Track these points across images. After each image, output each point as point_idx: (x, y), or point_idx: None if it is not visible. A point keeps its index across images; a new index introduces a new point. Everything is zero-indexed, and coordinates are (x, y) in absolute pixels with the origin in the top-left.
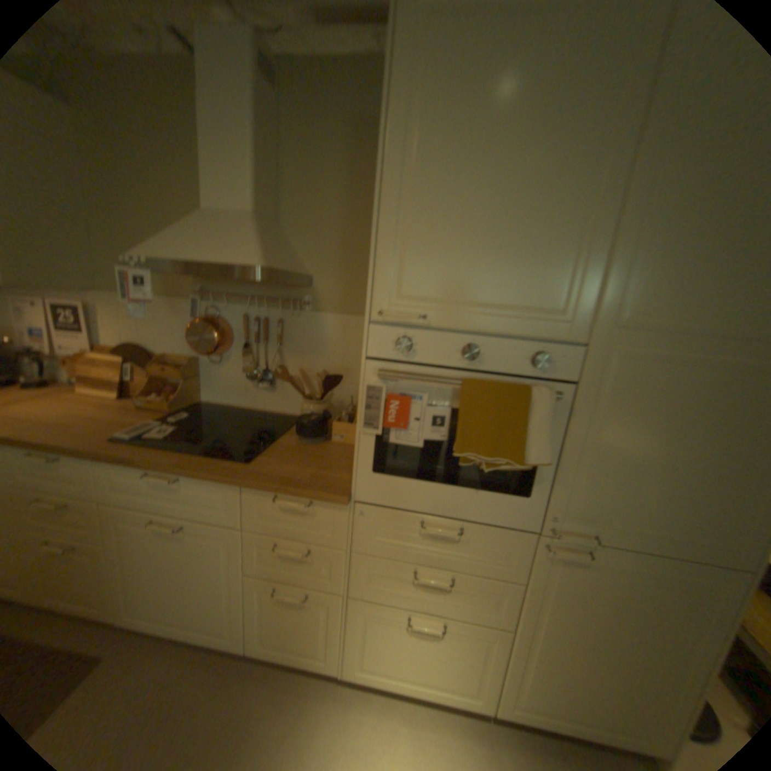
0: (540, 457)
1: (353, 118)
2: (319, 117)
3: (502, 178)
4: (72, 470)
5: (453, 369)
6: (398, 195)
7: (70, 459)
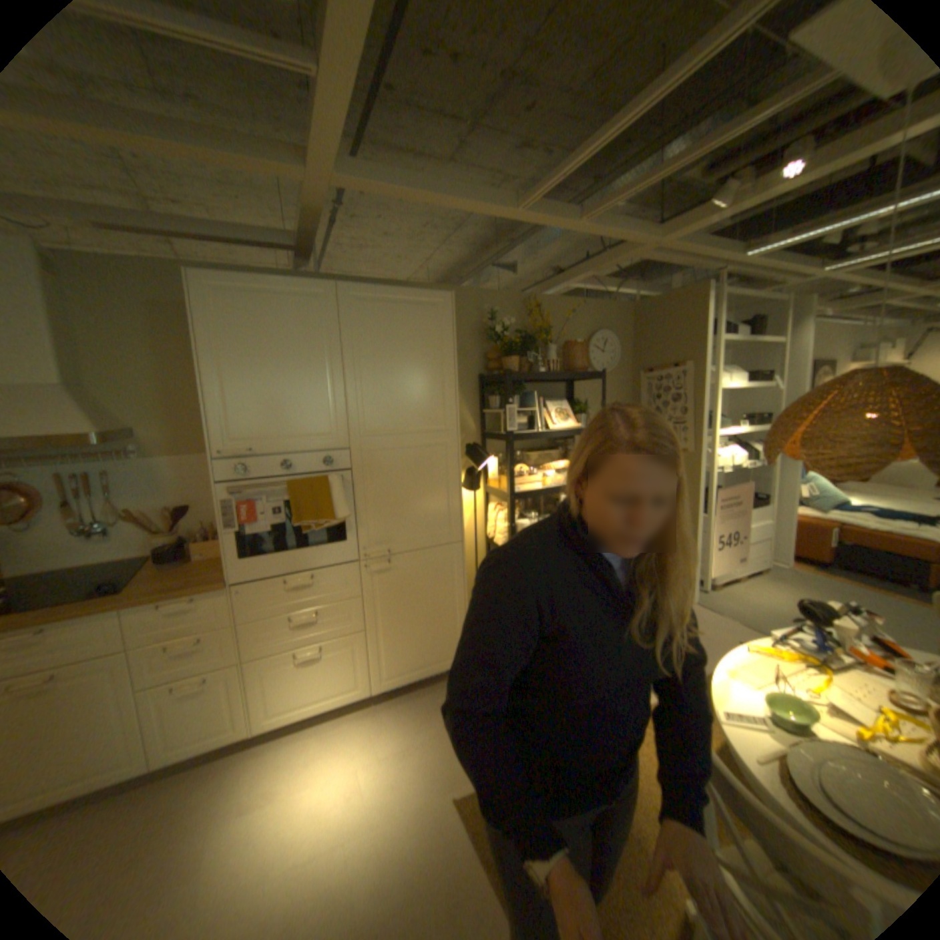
0: (340, 515)
1: (146, 304)
2: (110, 302)
3: (276, 372)
4: None
5: (276, 478)
6: (212, 384)
7: None
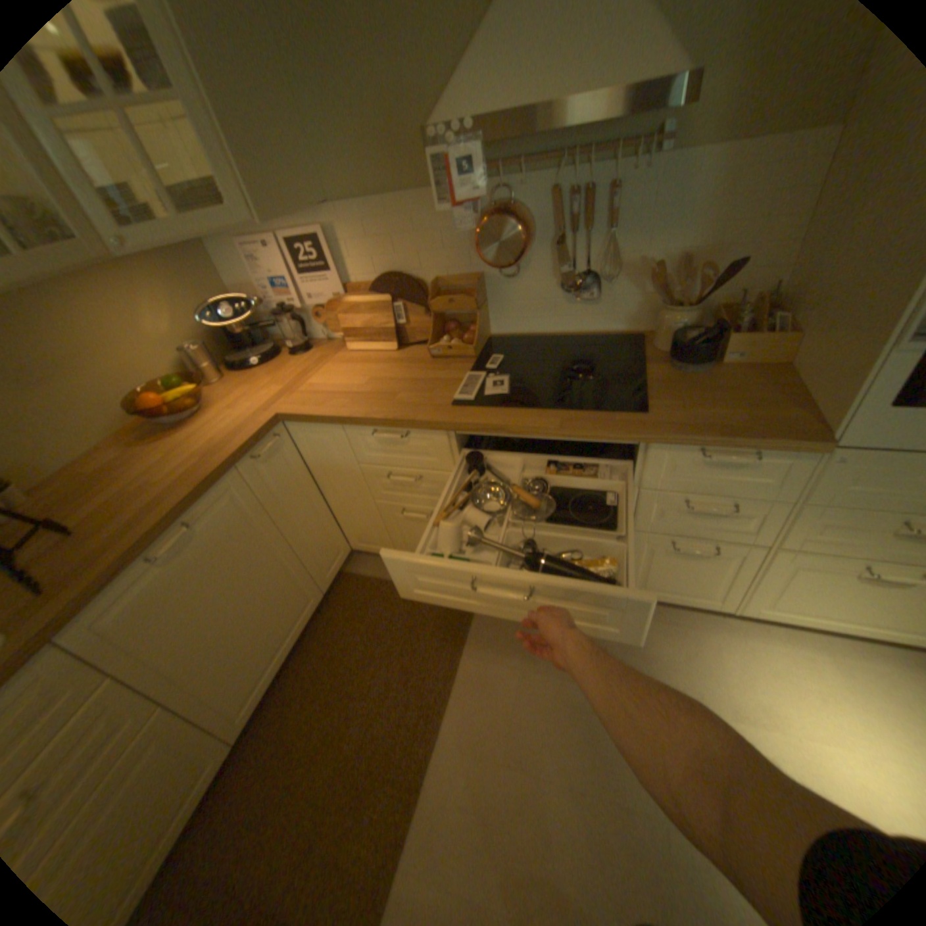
0: None
1: None
2: None
3: None
4: (424, 443)
5: None
6: None
7: (421, 432)
